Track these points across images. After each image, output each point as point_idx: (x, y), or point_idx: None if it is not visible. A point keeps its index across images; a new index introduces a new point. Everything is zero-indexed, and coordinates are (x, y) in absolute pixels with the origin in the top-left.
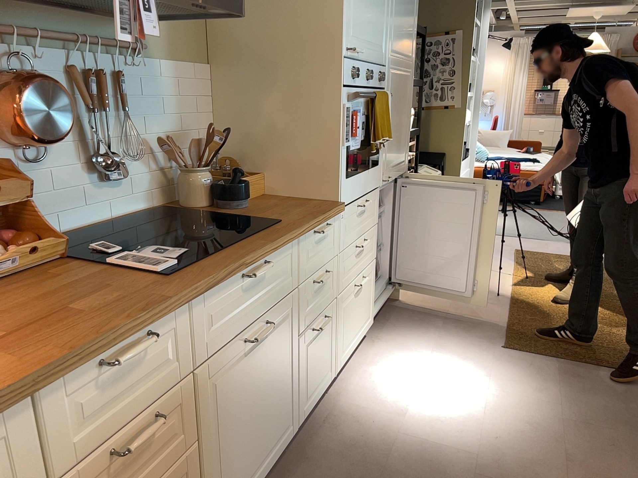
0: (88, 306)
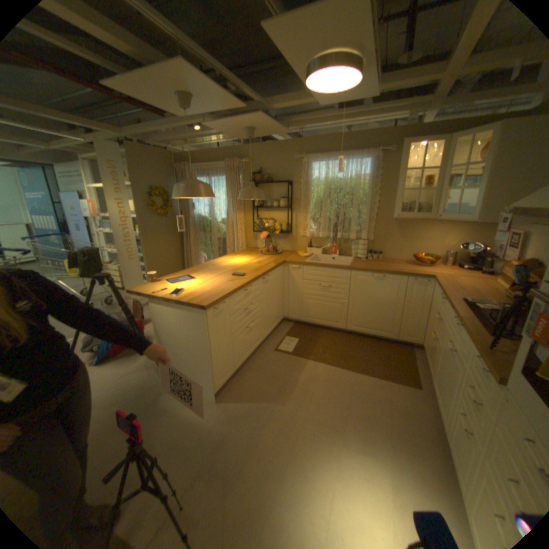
0: (461, 291)
